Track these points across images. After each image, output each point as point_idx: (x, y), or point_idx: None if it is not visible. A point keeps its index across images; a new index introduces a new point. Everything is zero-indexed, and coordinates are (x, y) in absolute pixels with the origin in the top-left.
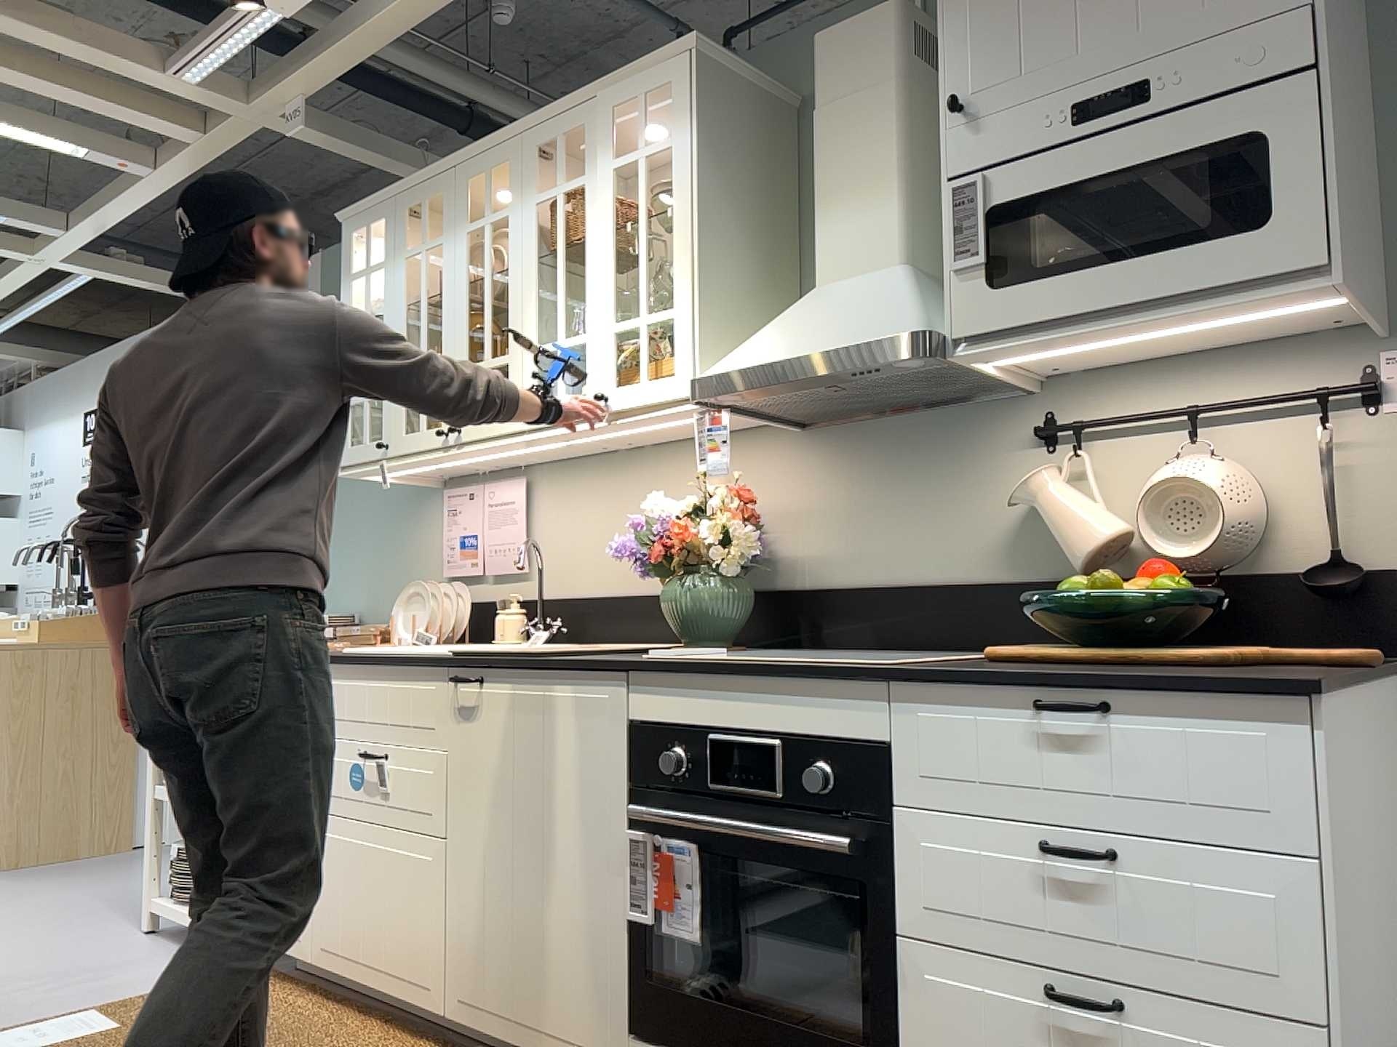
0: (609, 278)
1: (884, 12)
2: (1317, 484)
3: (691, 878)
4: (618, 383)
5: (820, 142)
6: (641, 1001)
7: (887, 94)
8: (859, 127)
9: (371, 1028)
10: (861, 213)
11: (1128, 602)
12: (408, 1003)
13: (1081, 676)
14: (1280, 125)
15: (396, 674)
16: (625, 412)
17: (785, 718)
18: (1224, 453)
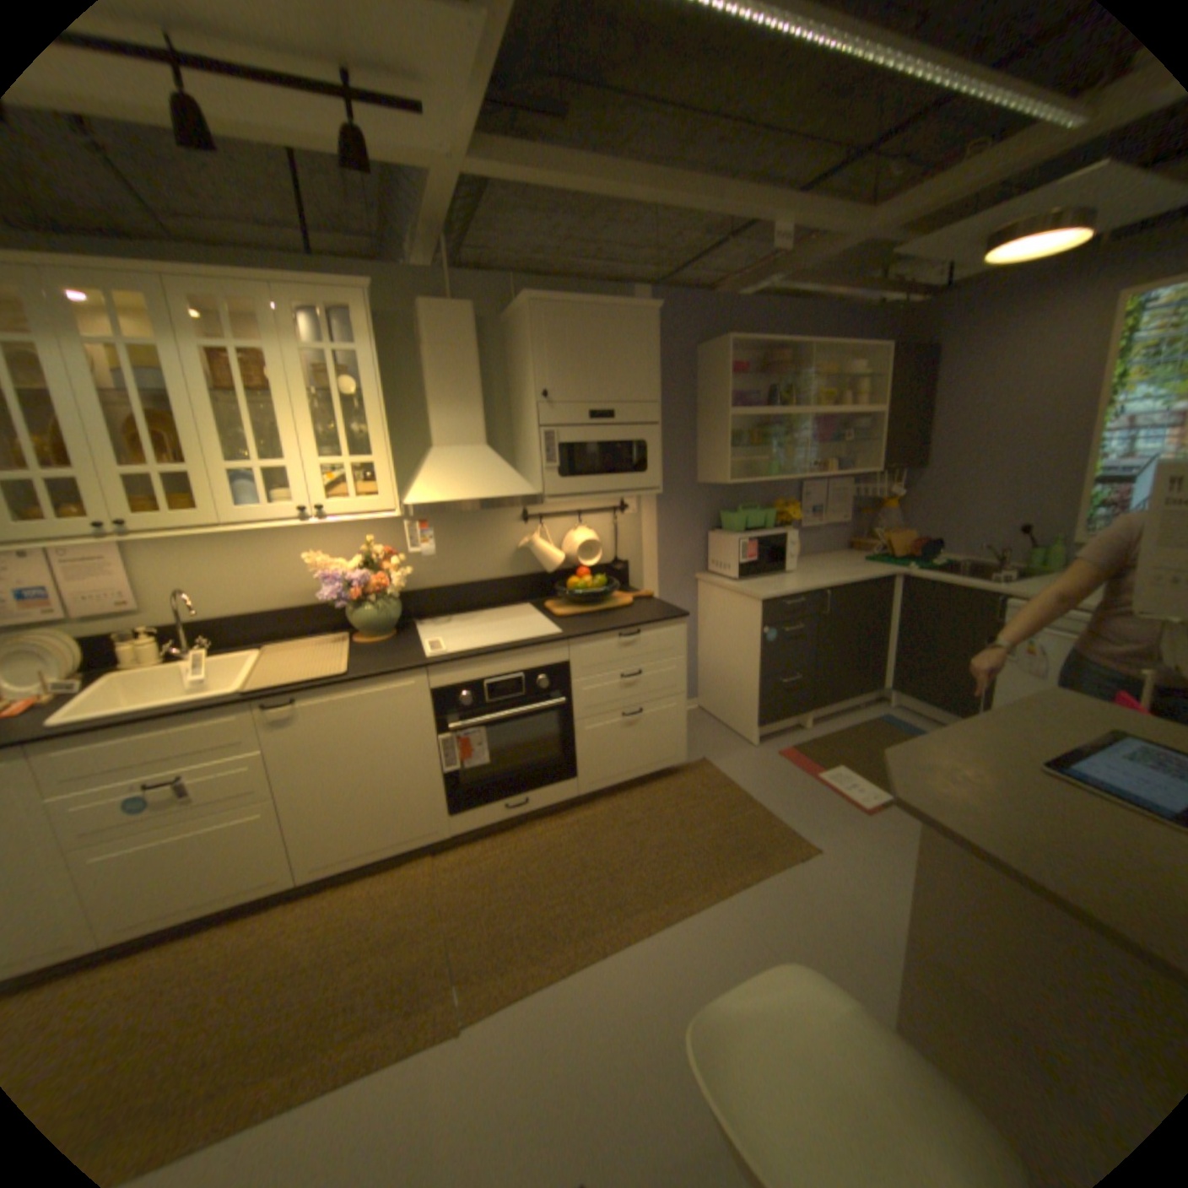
0: (307, 427)
1: (467, 306)
2: (613, 538)
3: (481, 740)
4: (328, 498)
5: (431, 365)
6: (454, 800)
7: (472, 354)
8: (456, 366)
9: (213, 935)
10: (462, 415)
11: (591, 588)
12: (253, 900)
13: (634, 625)
14: (651, 441)
15: (177, 722)
16: (333, 516)
17: (523, 664)
18: (585, 526)
